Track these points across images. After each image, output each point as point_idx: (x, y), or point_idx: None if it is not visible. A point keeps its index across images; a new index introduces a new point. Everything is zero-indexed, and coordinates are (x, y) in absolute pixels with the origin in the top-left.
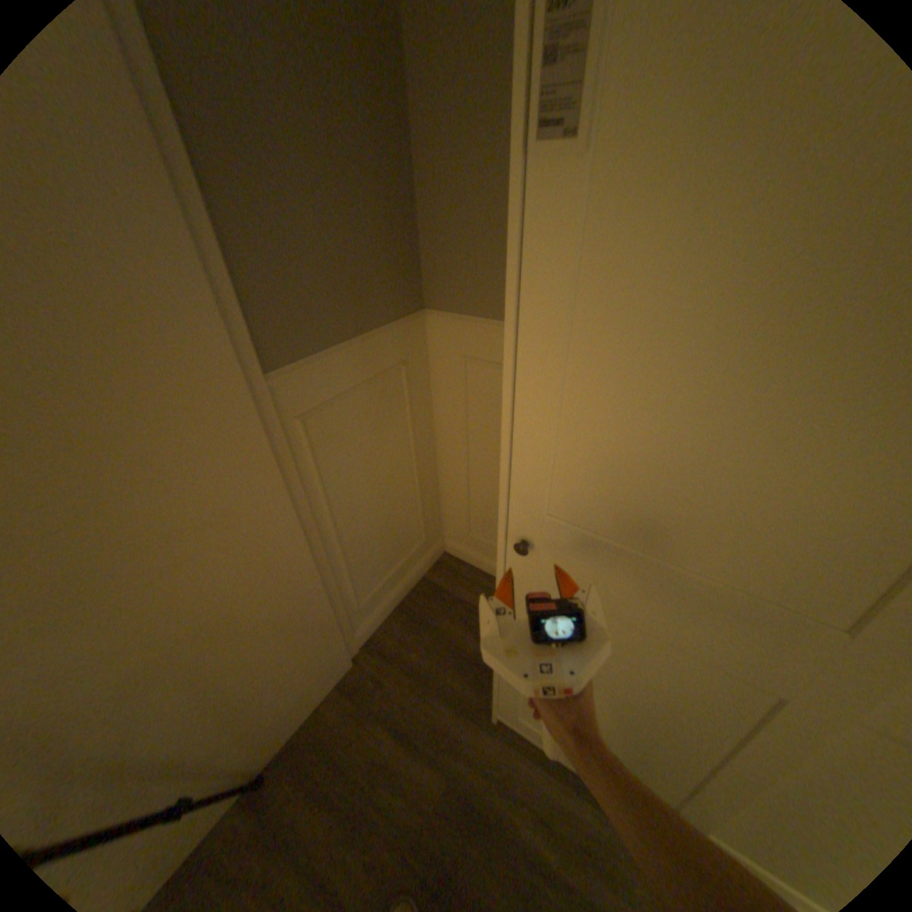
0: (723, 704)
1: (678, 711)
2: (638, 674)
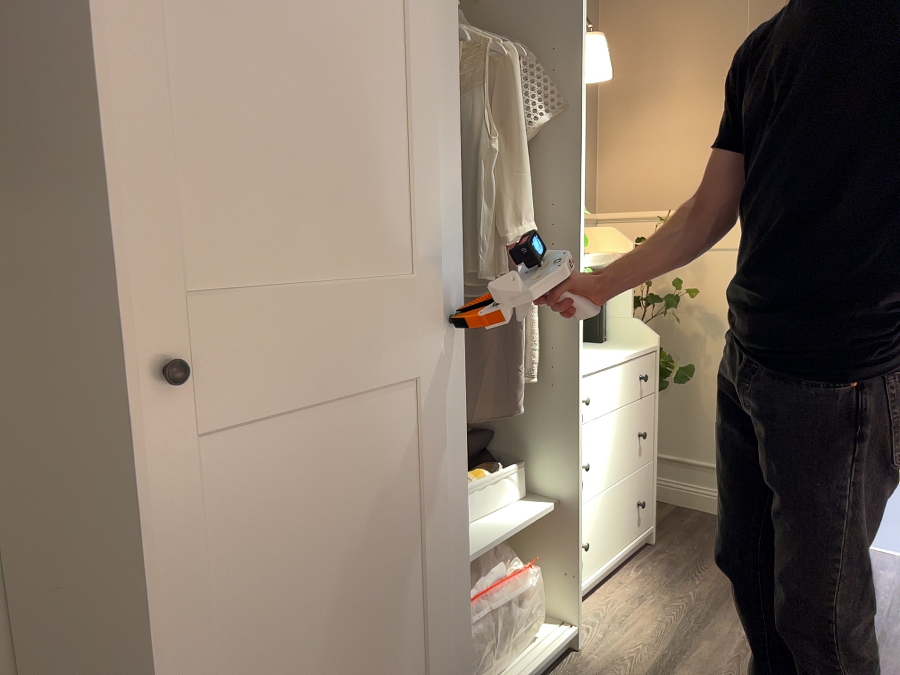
0: (405, 424)
1: (389, 478)
2: (355, 466)
